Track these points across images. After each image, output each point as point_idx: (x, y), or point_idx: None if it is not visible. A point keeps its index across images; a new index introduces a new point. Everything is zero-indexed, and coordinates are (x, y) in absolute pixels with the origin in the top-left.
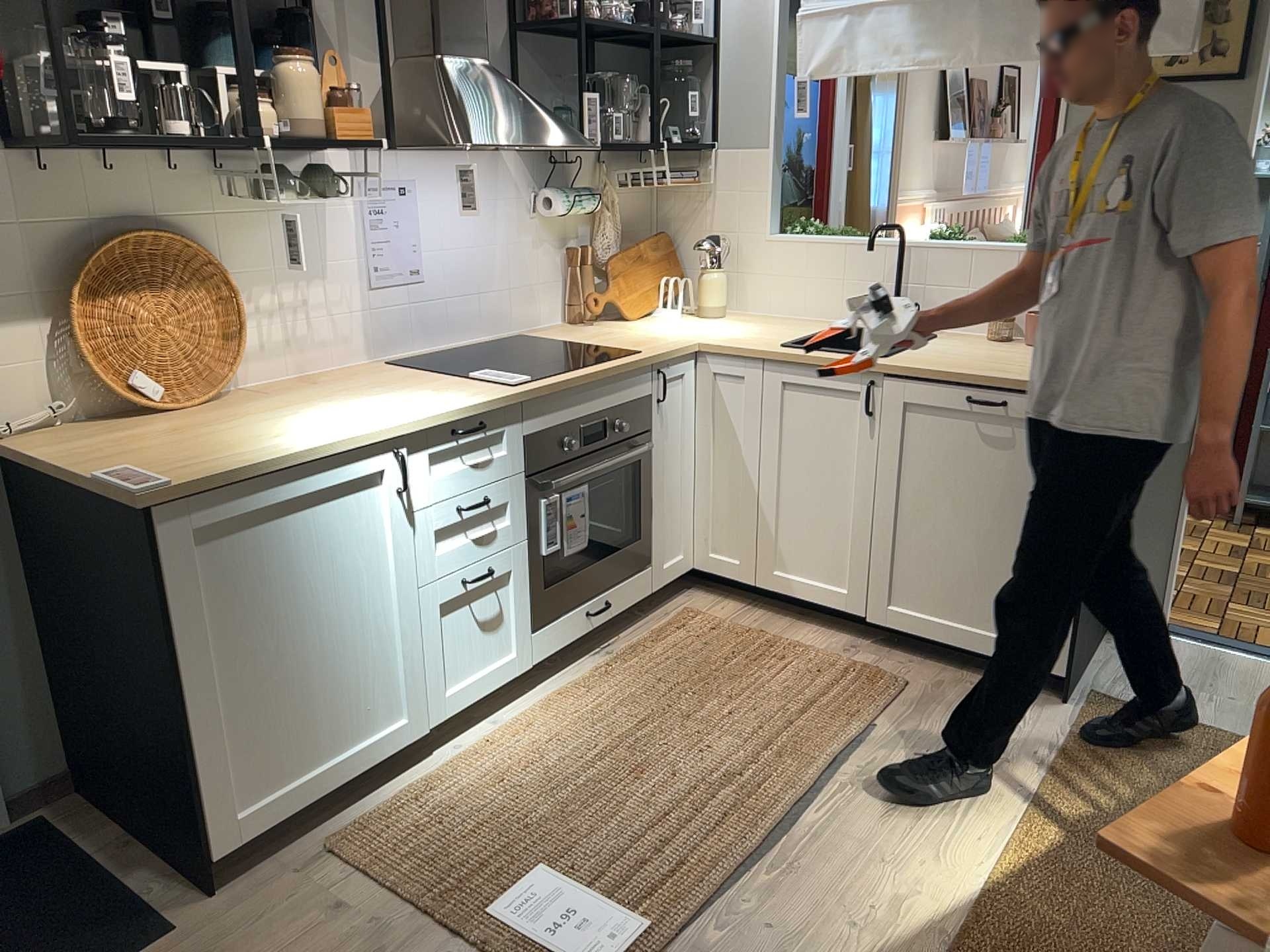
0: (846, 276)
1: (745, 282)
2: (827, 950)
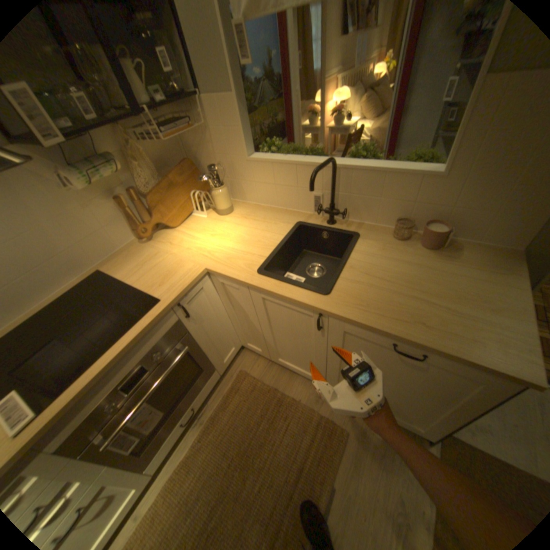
0: (297, 185)
1: (241, 185)
2: None
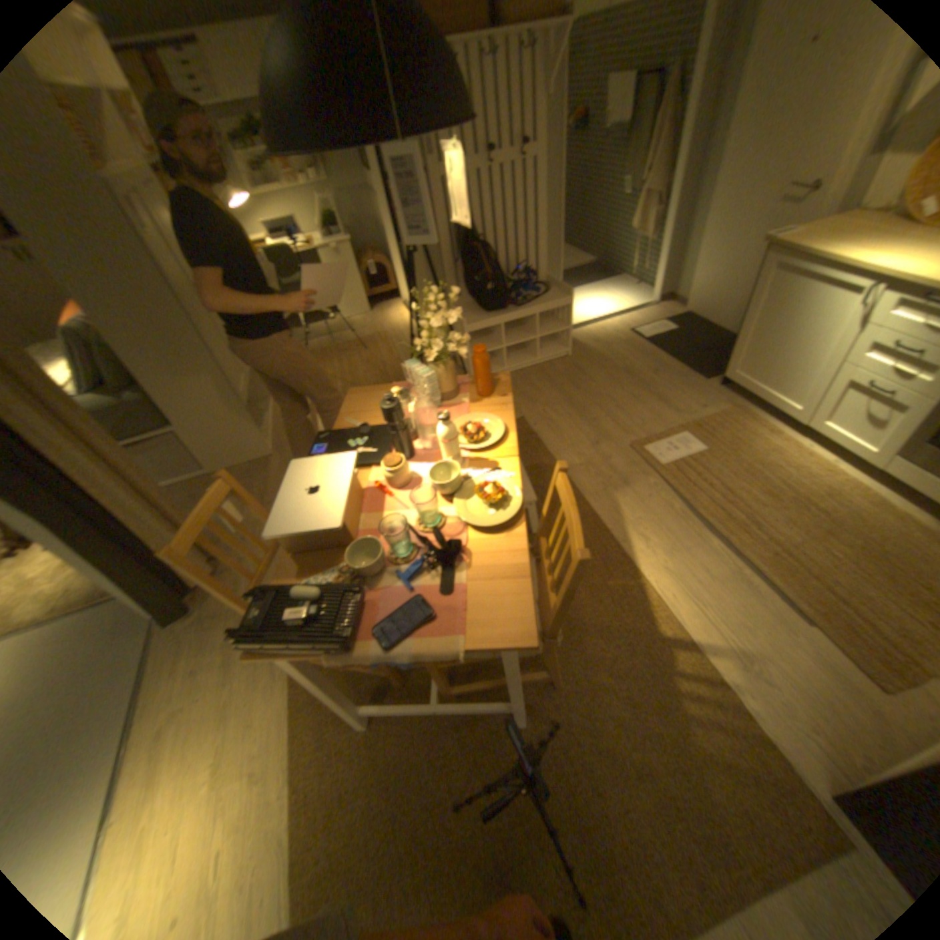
0: None
1: None
2: (632, 505)
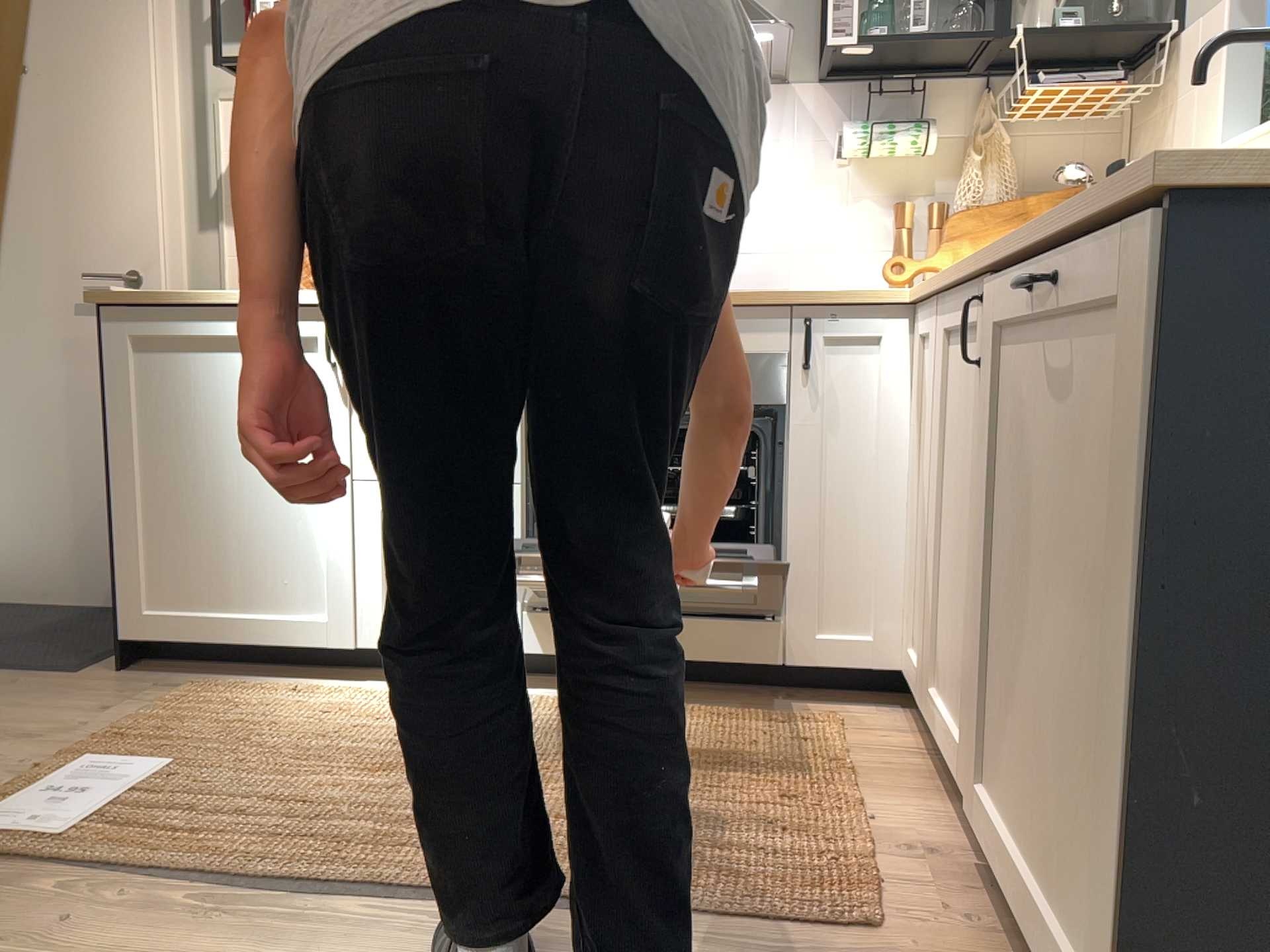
0: None
1: None
2: None
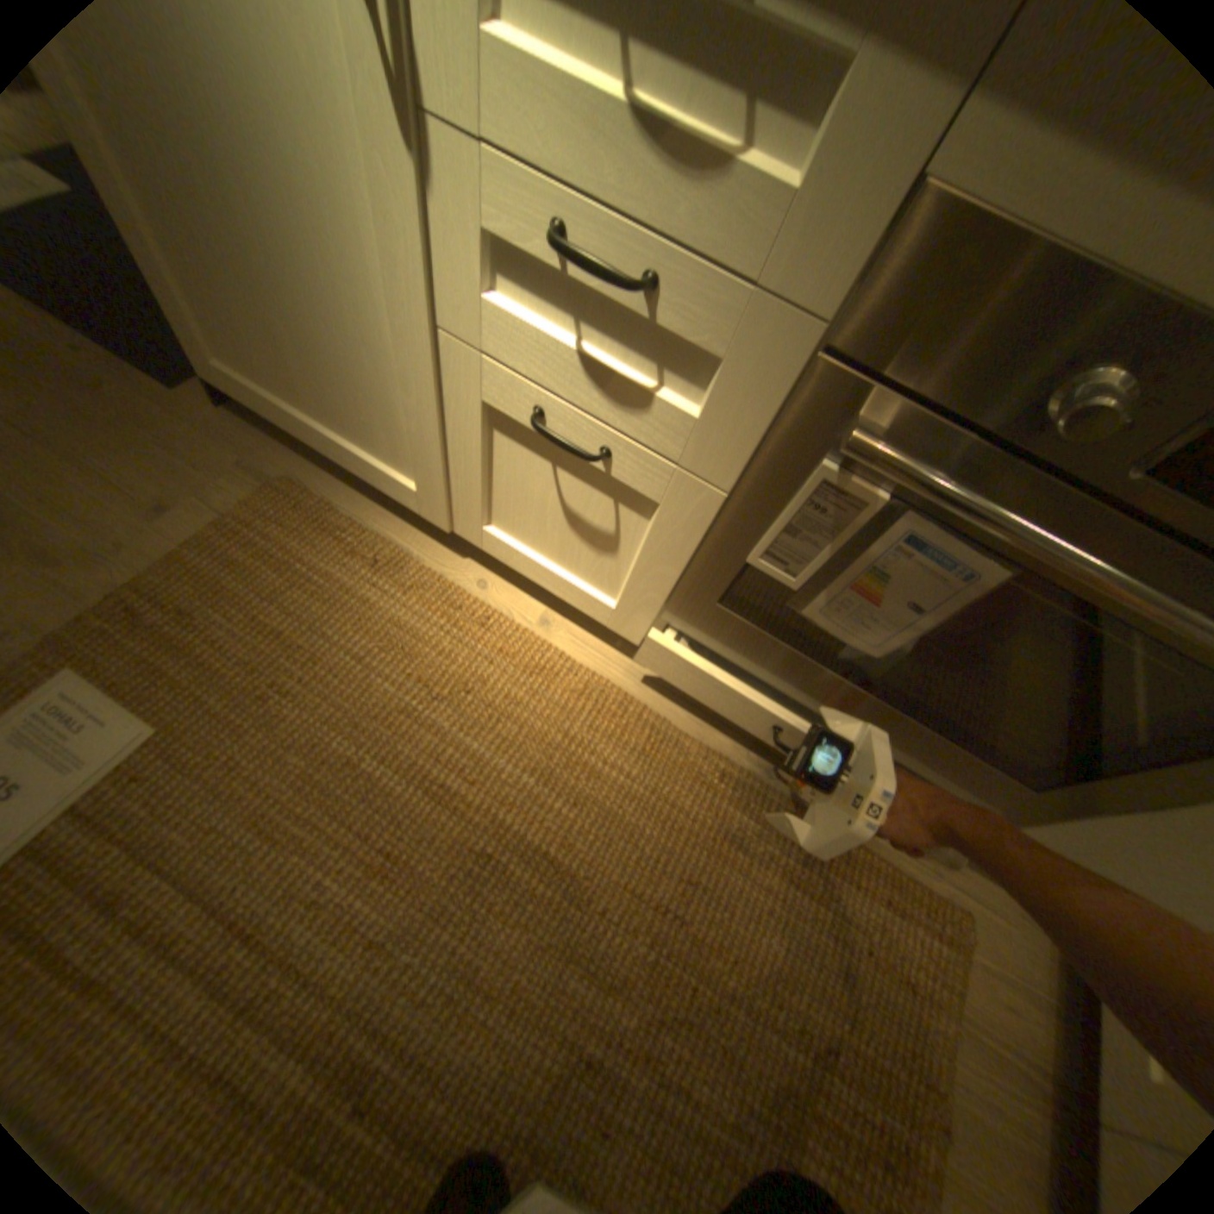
0: None
1: None
2: None
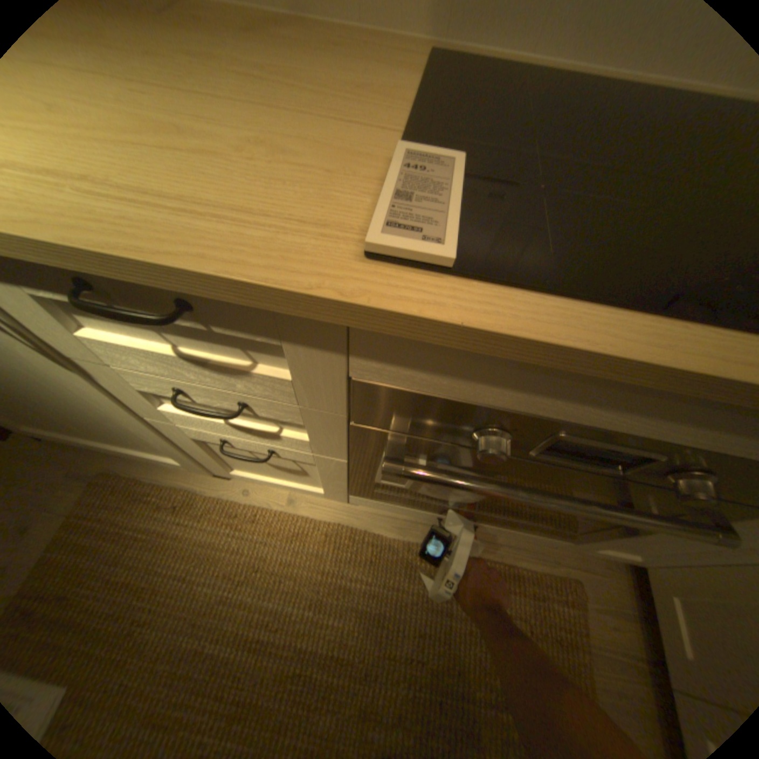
0: None
1: None
2: None
